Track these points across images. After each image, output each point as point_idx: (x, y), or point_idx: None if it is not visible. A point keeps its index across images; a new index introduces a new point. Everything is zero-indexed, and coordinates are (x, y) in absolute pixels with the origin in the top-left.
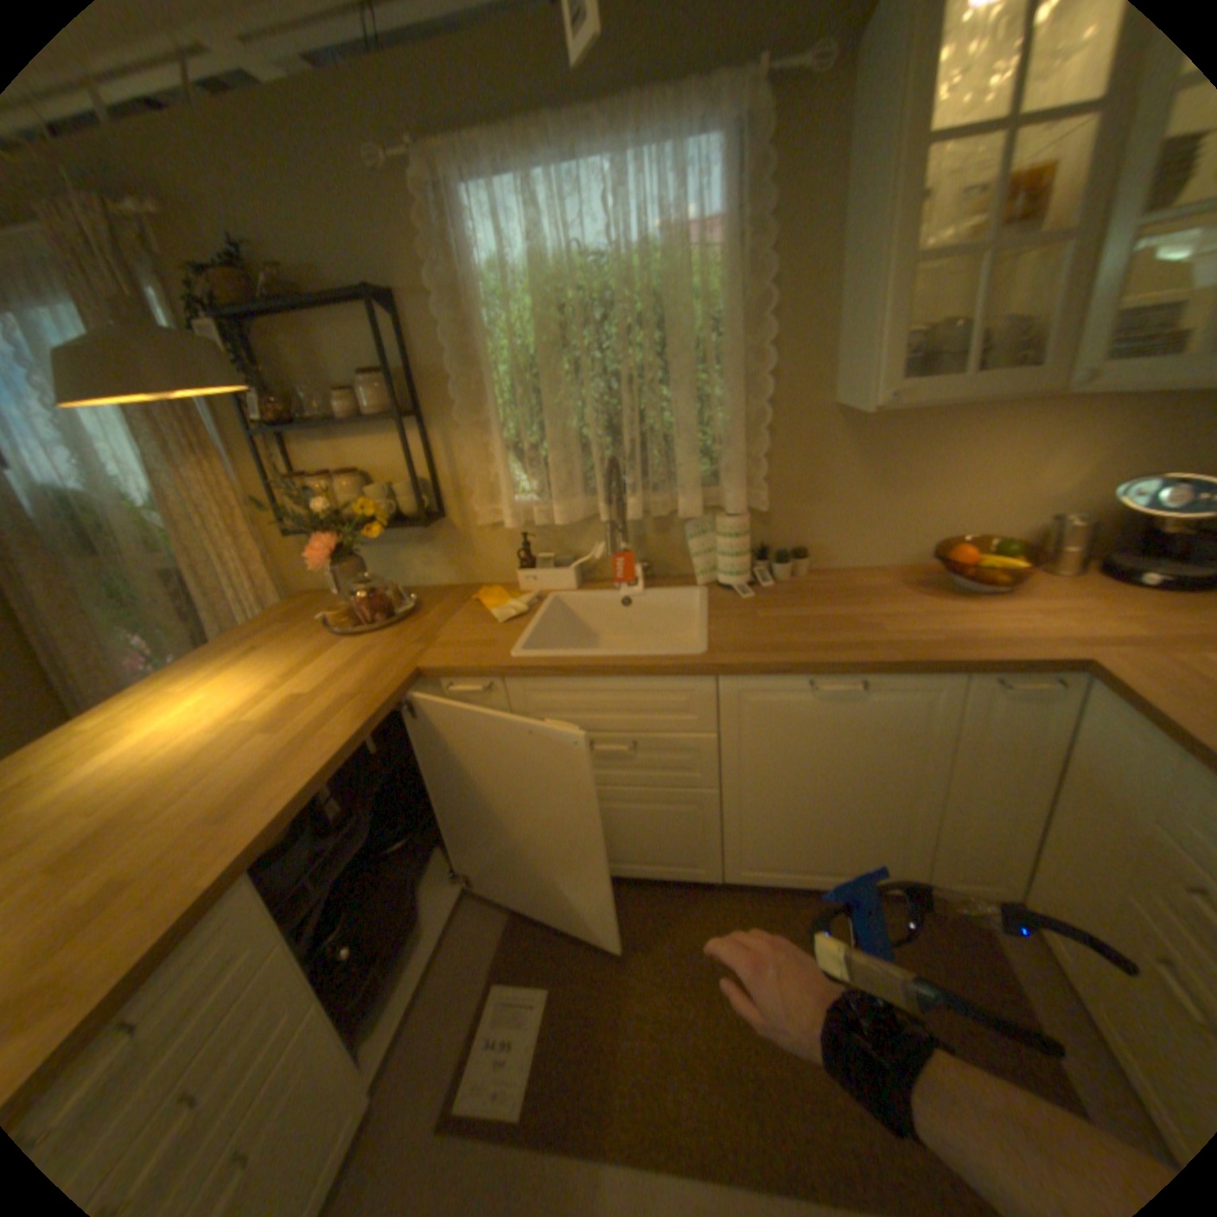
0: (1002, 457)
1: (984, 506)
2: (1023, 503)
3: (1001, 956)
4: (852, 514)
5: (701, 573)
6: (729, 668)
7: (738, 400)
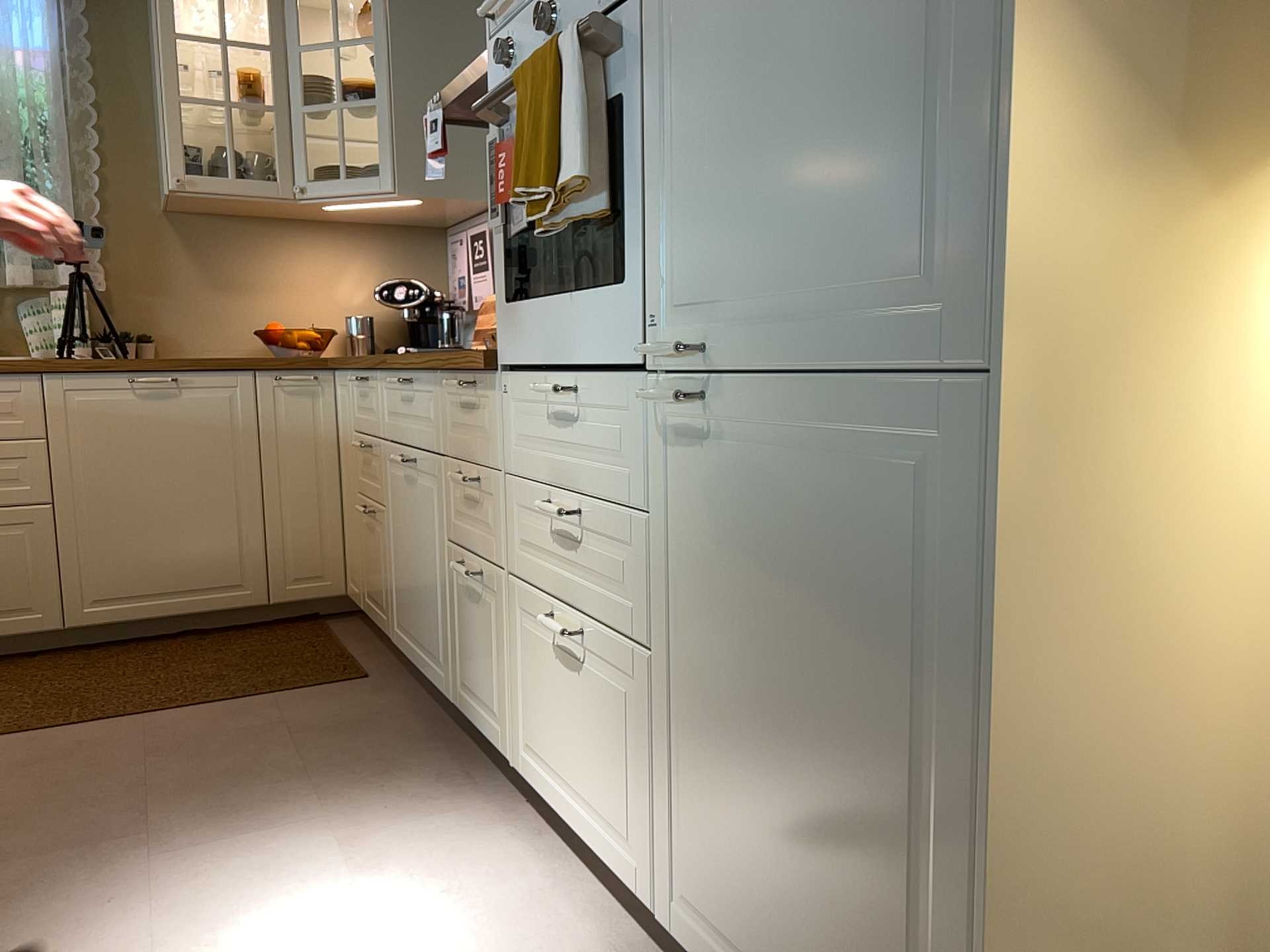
0: (305, 271)
1: (300, 309)
2: (329, 310)
3: (327, 629)
4: (193, 308)
5: (39, 349)
6: (54, 365)
7: (69, 192)
